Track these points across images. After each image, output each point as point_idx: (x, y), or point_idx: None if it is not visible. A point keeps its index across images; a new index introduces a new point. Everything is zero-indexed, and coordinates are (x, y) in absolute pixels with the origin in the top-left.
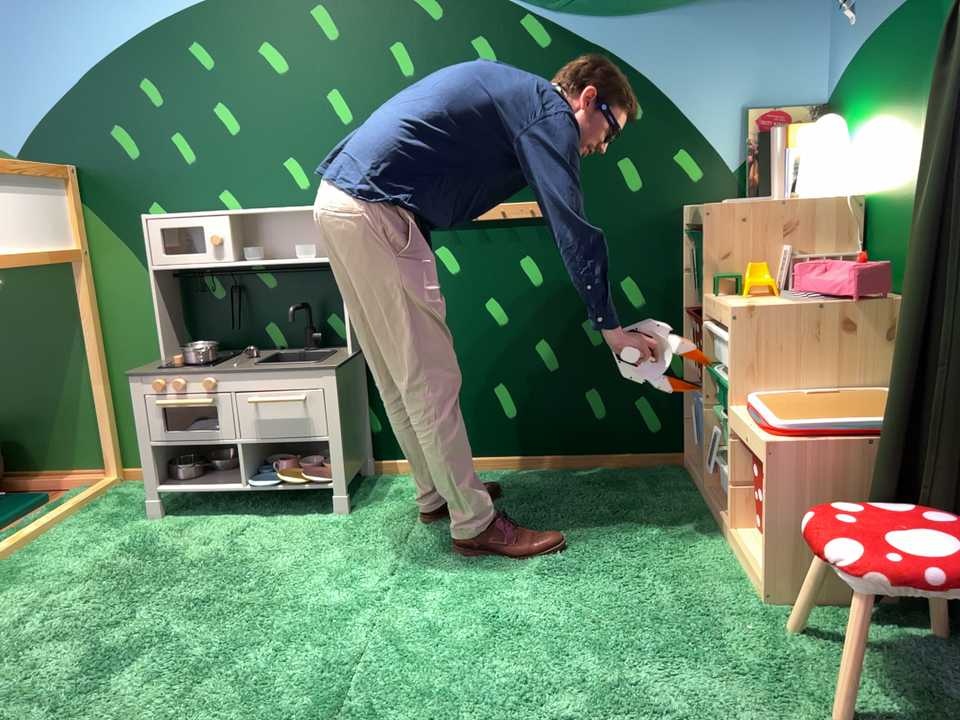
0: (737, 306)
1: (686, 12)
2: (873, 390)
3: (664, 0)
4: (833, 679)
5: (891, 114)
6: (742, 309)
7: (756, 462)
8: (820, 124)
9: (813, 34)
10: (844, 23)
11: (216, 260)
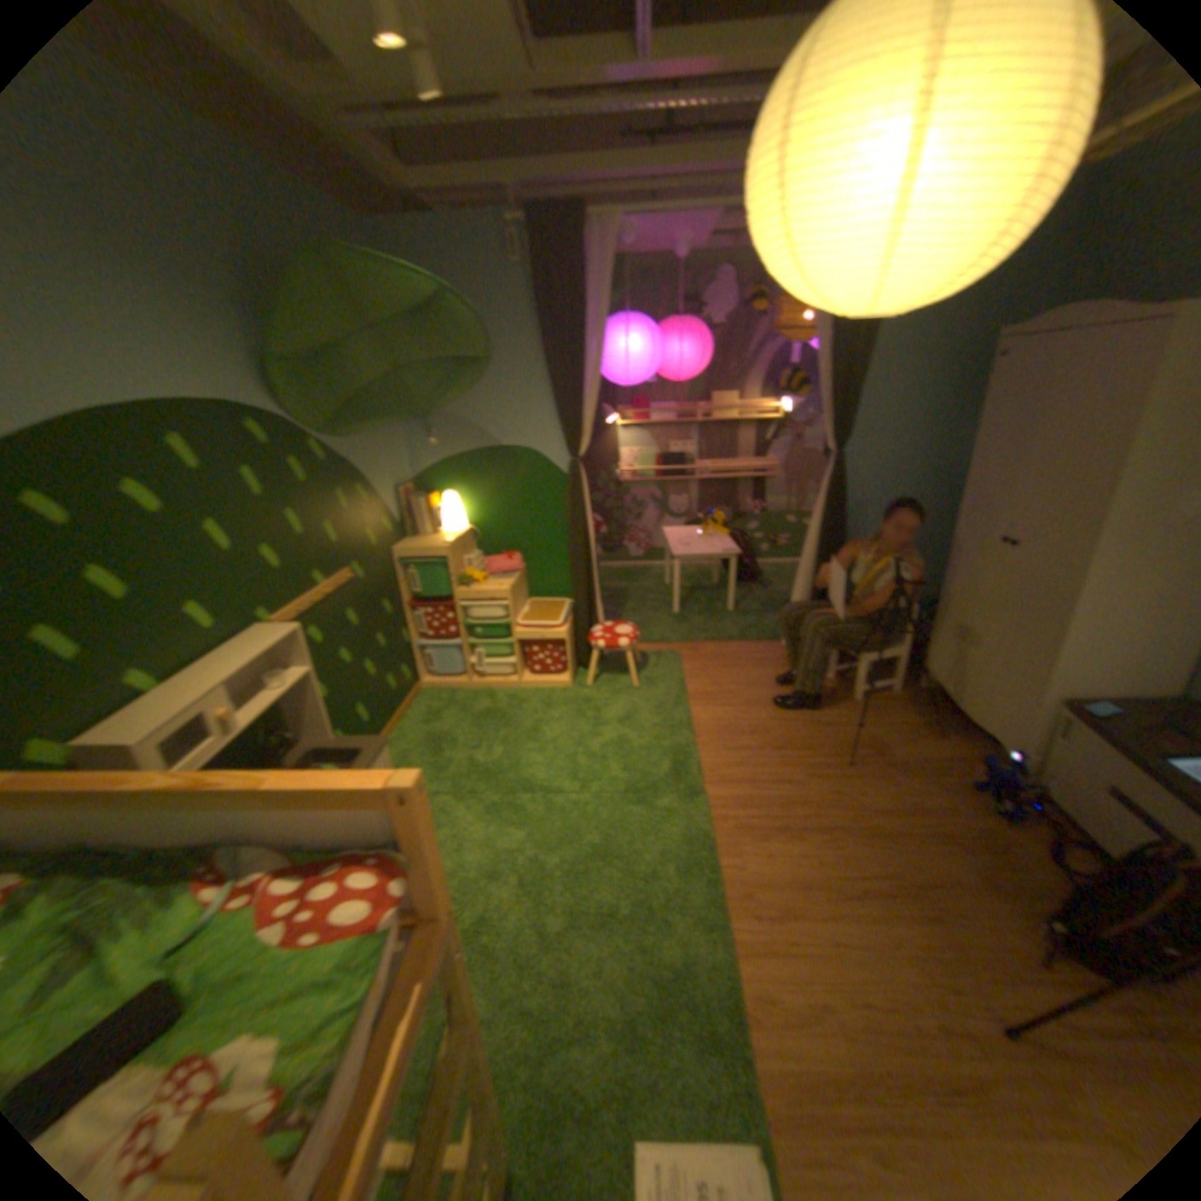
0: (502, 589)
1: (365, 435)
2: (526, 603)
3: (363, 429)
4: (624, 679)
5: (482, 493)
6: (509, 590)
7: (544, 644)
8: (444, 497)
9: (400, 445)
10: (422, 444)
11: (221, 738)
